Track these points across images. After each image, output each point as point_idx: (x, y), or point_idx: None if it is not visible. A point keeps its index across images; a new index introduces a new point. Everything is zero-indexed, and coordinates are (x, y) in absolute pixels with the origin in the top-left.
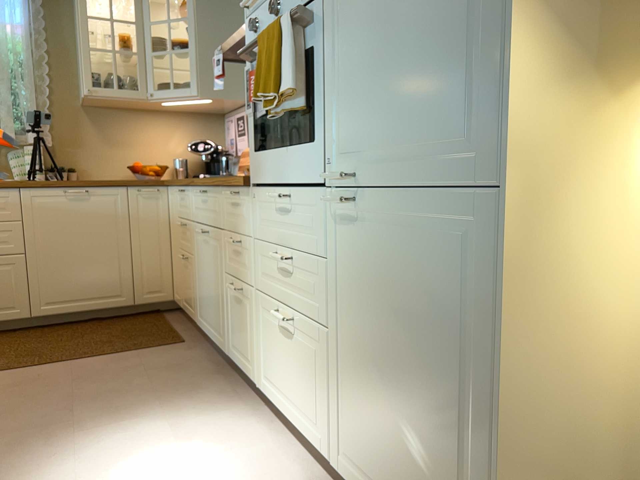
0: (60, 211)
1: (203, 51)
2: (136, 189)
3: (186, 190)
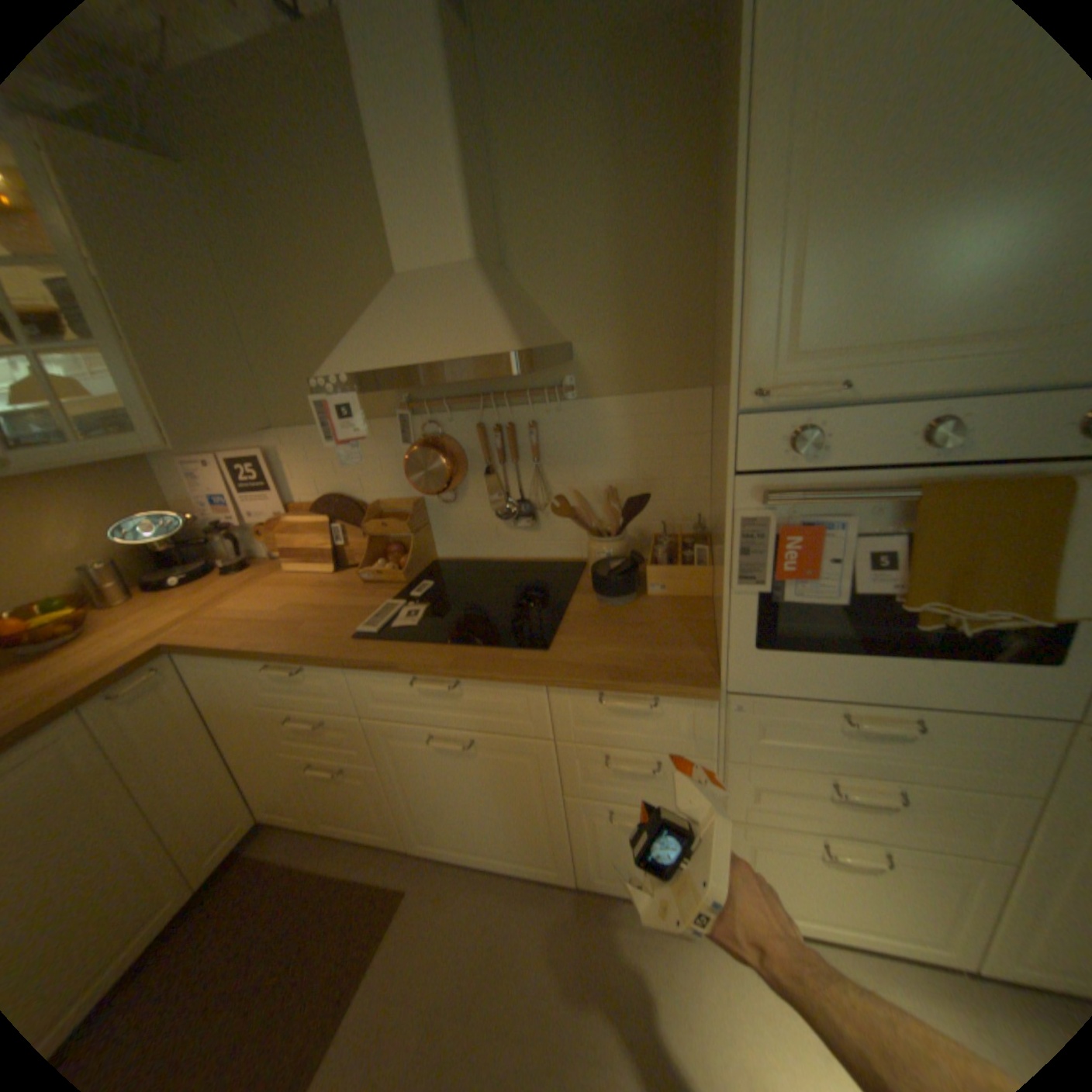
0: None
1: (145, 347)
2: (104, 697)
3: (316, 669)
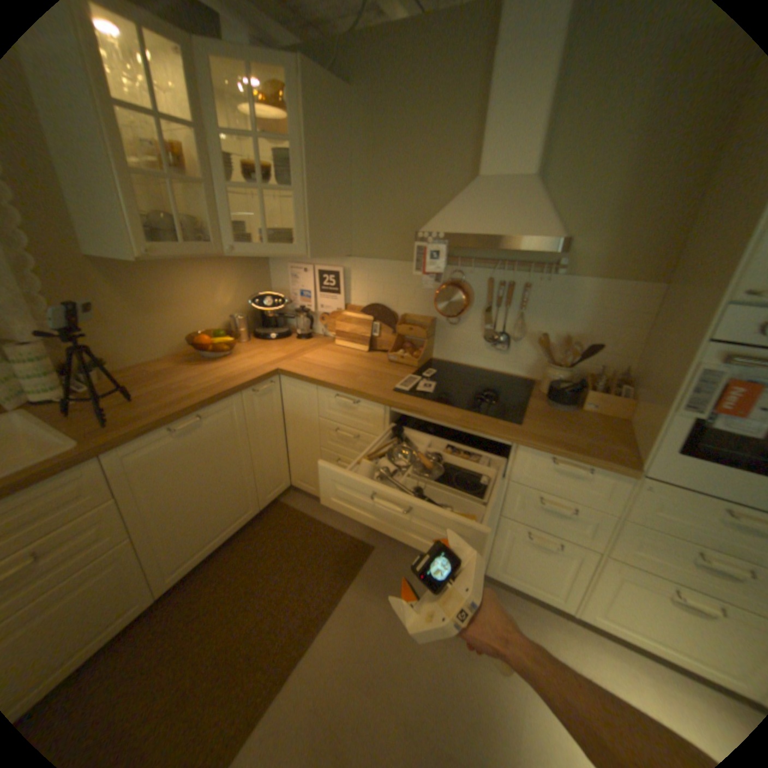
0: (170, 458)
1: (312, 196)
2: (252, 390)
3: (368, 404)
